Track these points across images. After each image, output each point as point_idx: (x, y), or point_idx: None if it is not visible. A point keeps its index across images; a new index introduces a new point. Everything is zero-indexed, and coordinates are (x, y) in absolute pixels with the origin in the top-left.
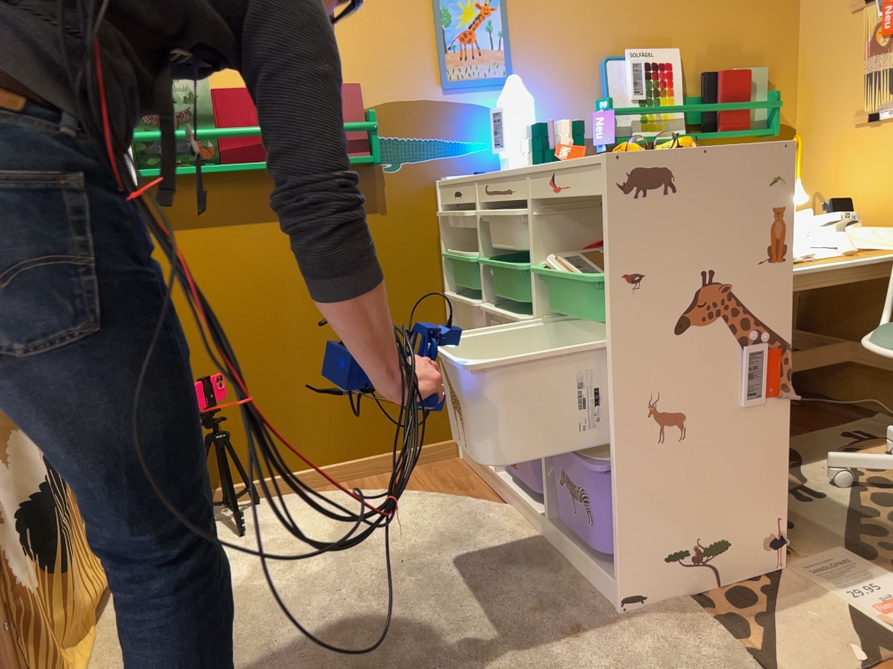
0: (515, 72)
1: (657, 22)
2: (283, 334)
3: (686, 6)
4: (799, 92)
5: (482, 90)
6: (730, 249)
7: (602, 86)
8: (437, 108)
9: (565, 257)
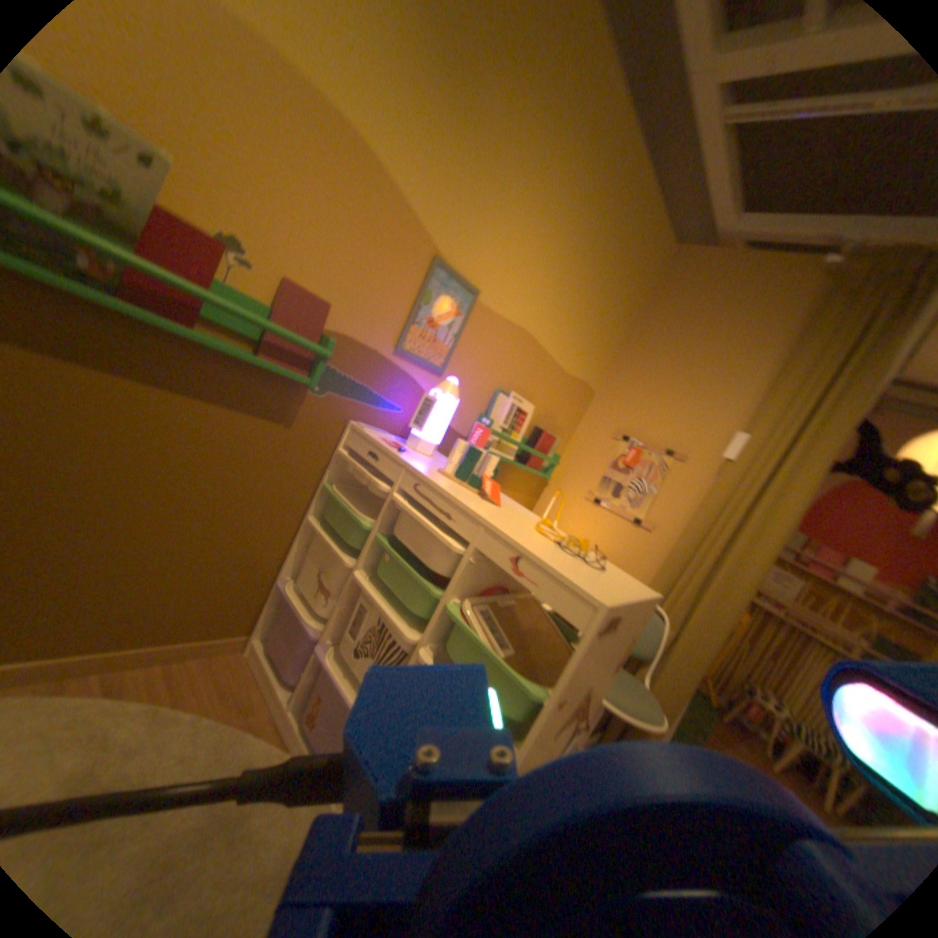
0: (448, 370)
1: (534, 385)
2: (100, 517)
3: (549, 384)
4: (563, 458)
5: (421, 370)
6: (612, 670)
7: (489, 408)
8: (383, 366)
9: (479, 607)
